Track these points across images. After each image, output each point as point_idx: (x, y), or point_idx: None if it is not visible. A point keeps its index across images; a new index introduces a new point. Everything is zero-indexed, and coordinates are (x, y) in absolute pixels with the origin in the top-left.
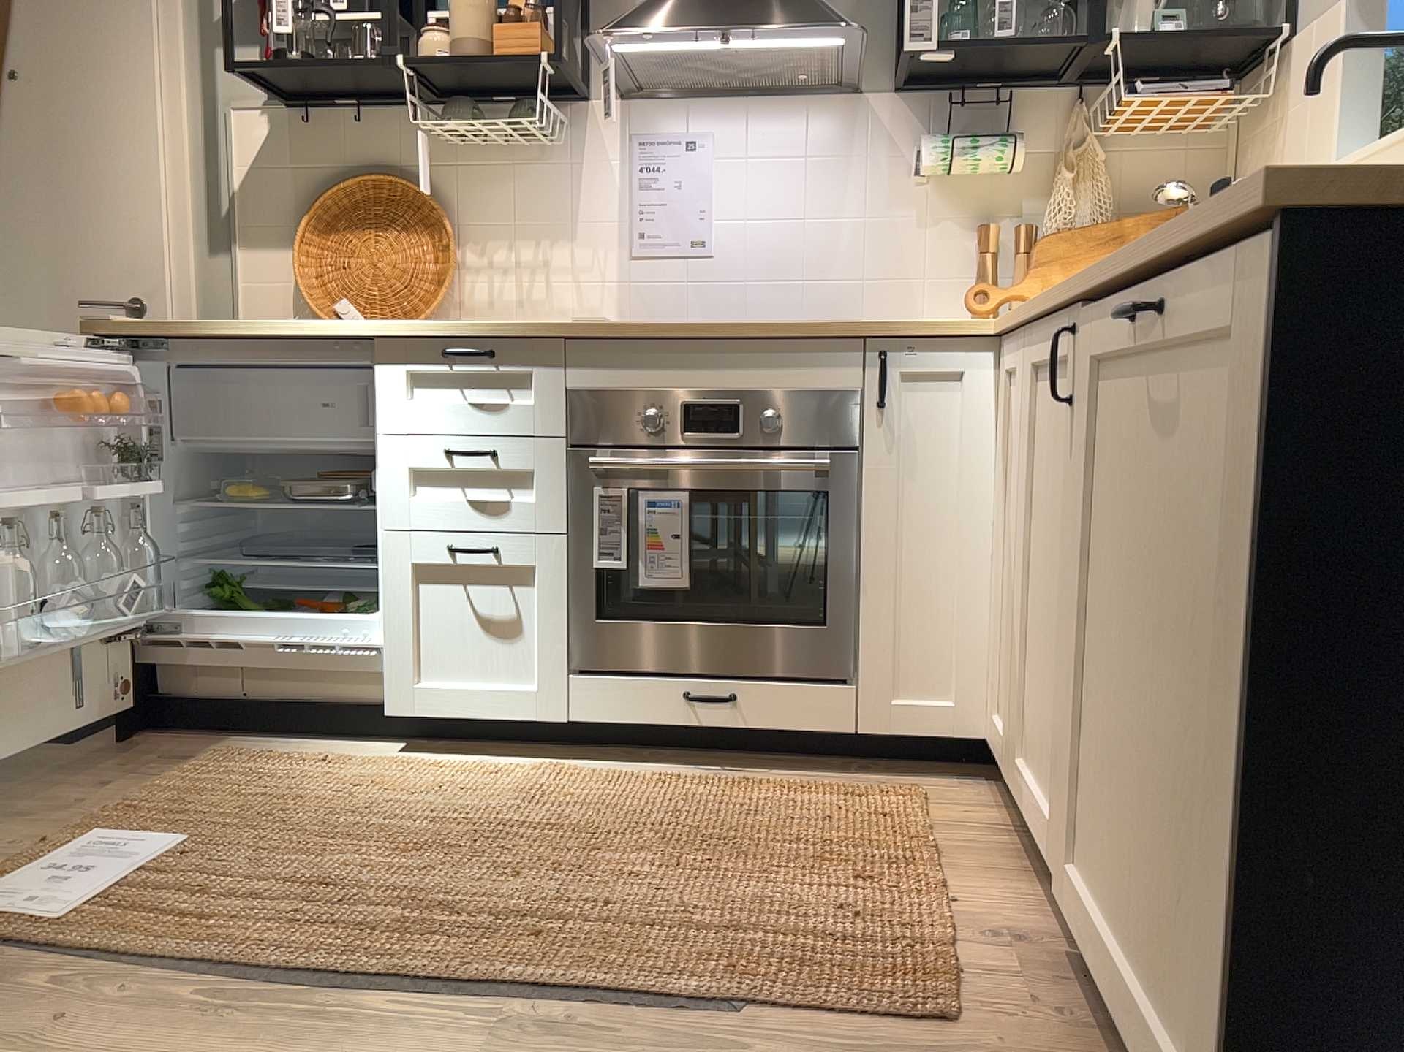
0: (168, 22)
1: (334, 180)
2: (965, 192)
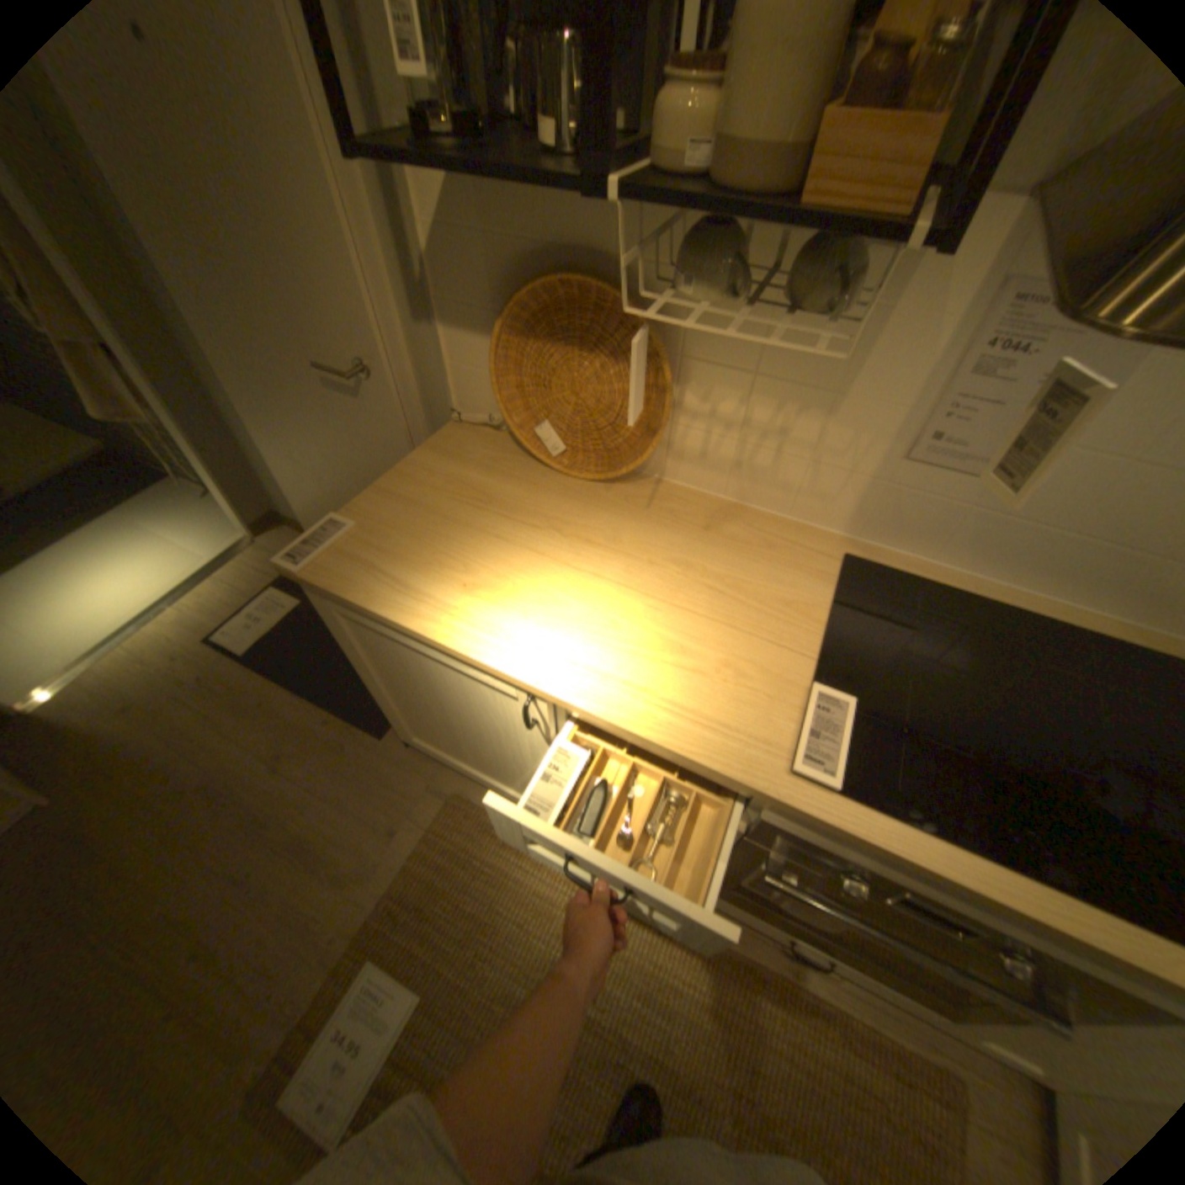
0: None
1: (535, 255)
2: None
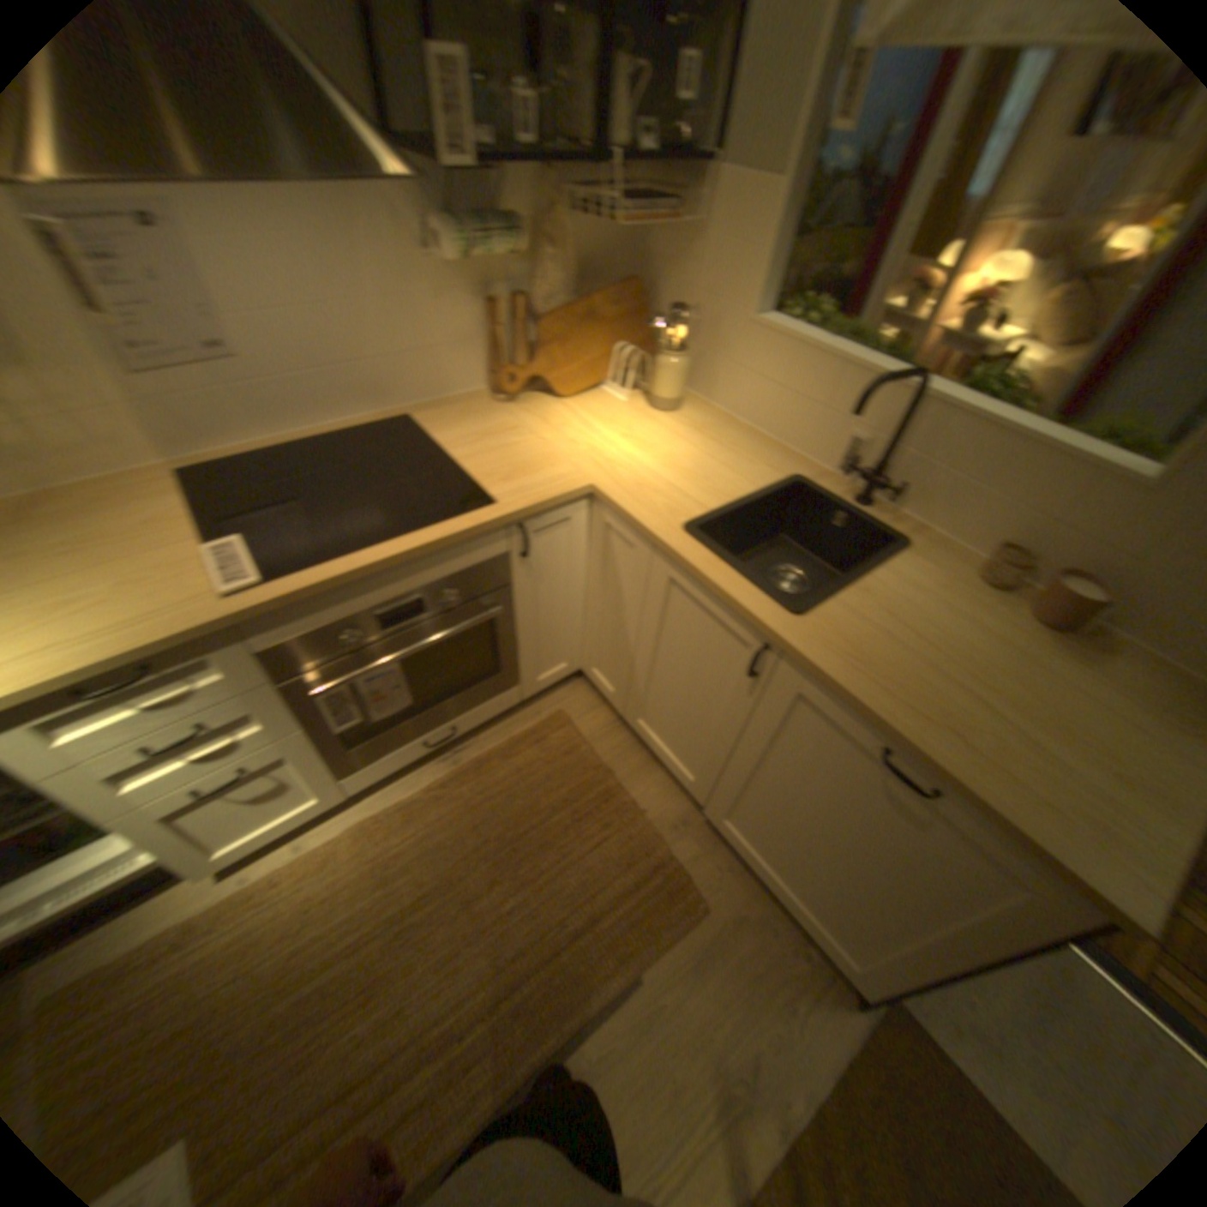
0: None
1: None
2: (473, 261)
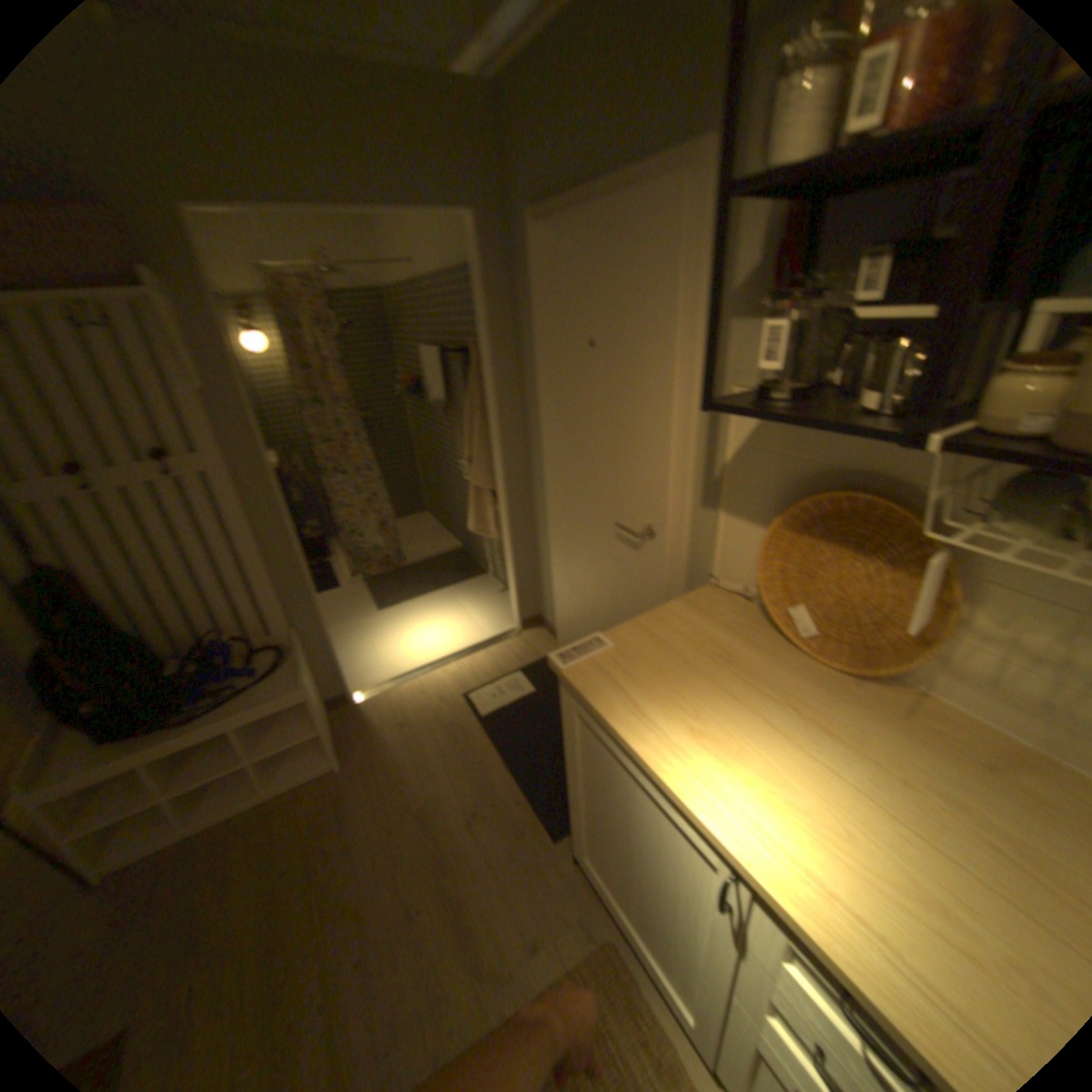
0: (693, 291)
1: (826, 475)
2: None
